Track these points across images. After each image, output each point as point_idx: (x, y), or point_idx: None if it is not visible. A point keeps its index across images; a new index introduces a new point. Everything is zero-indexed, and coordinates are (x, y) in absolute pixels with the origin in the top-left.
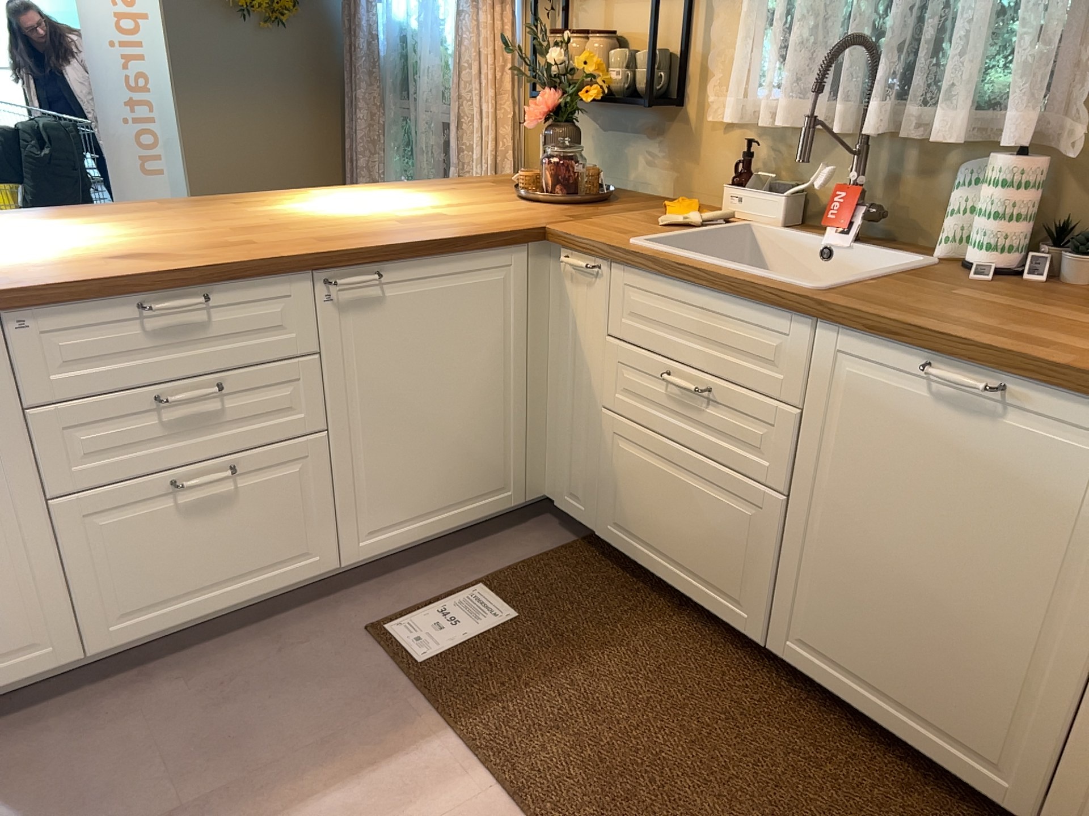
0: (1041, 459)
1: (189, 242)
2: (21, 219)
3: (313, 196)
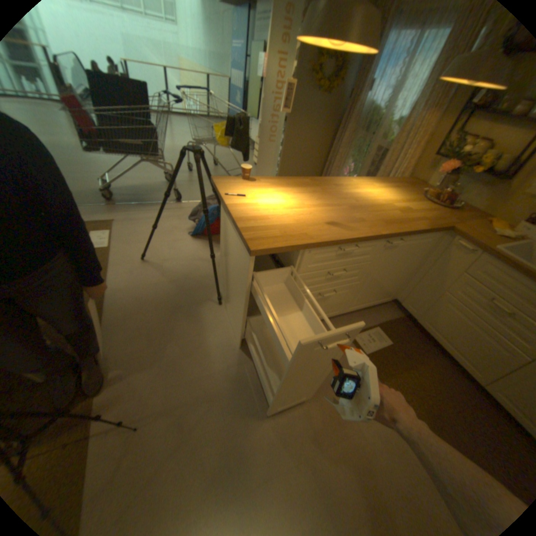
0: None
1: (342, 214)
2: (275, 184)
3: (355, 184)
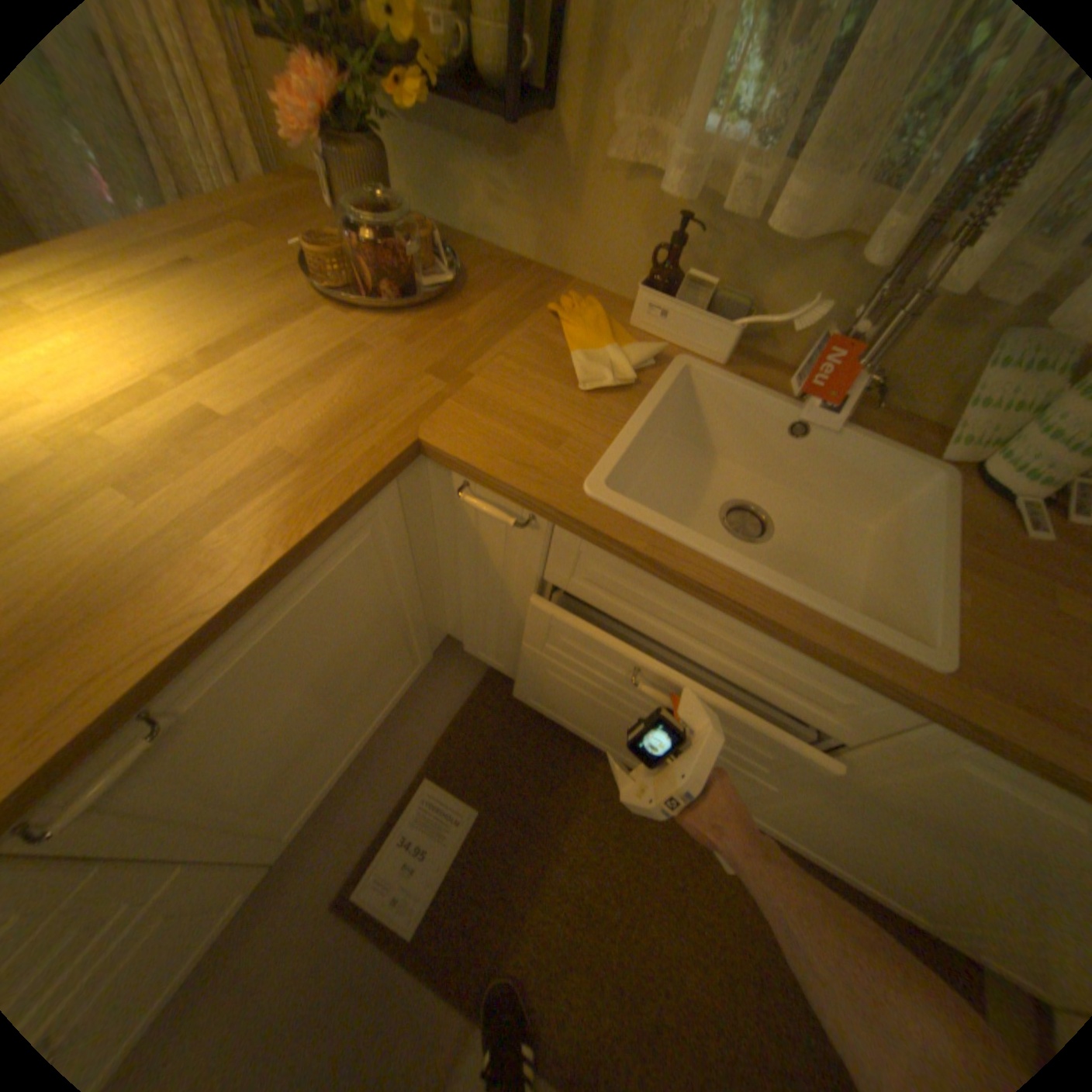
0: None
1: None
2: None
3: None
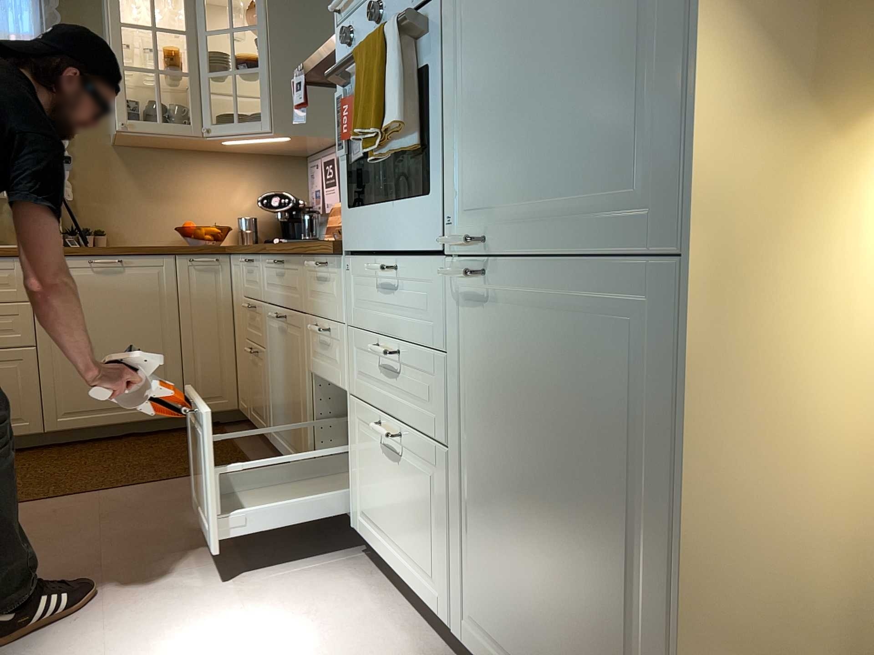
0: (141, 280)
1: None
2: None
3: None
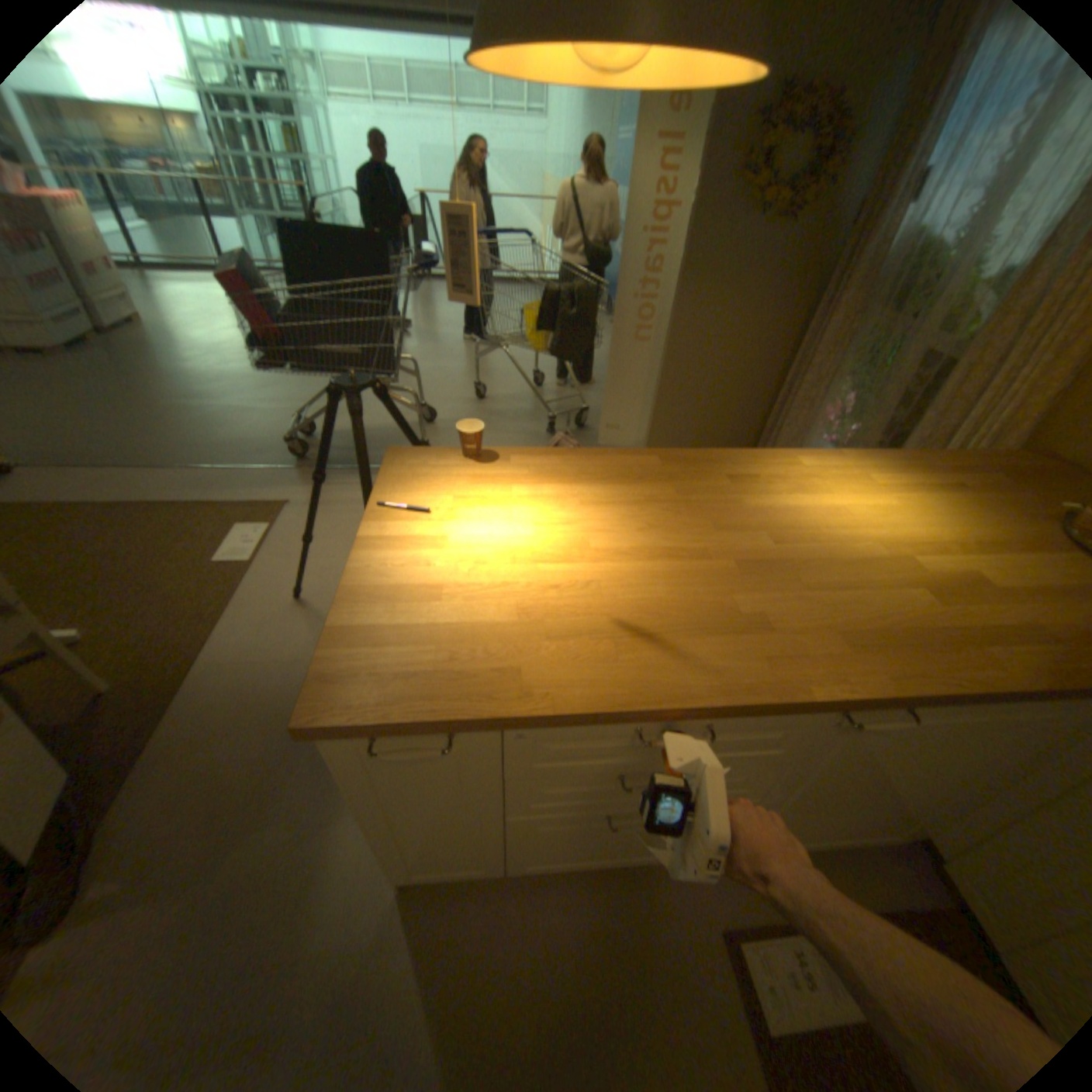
0: None
1: (694, 595)
2: (543, 472)
3: (805, 474)
